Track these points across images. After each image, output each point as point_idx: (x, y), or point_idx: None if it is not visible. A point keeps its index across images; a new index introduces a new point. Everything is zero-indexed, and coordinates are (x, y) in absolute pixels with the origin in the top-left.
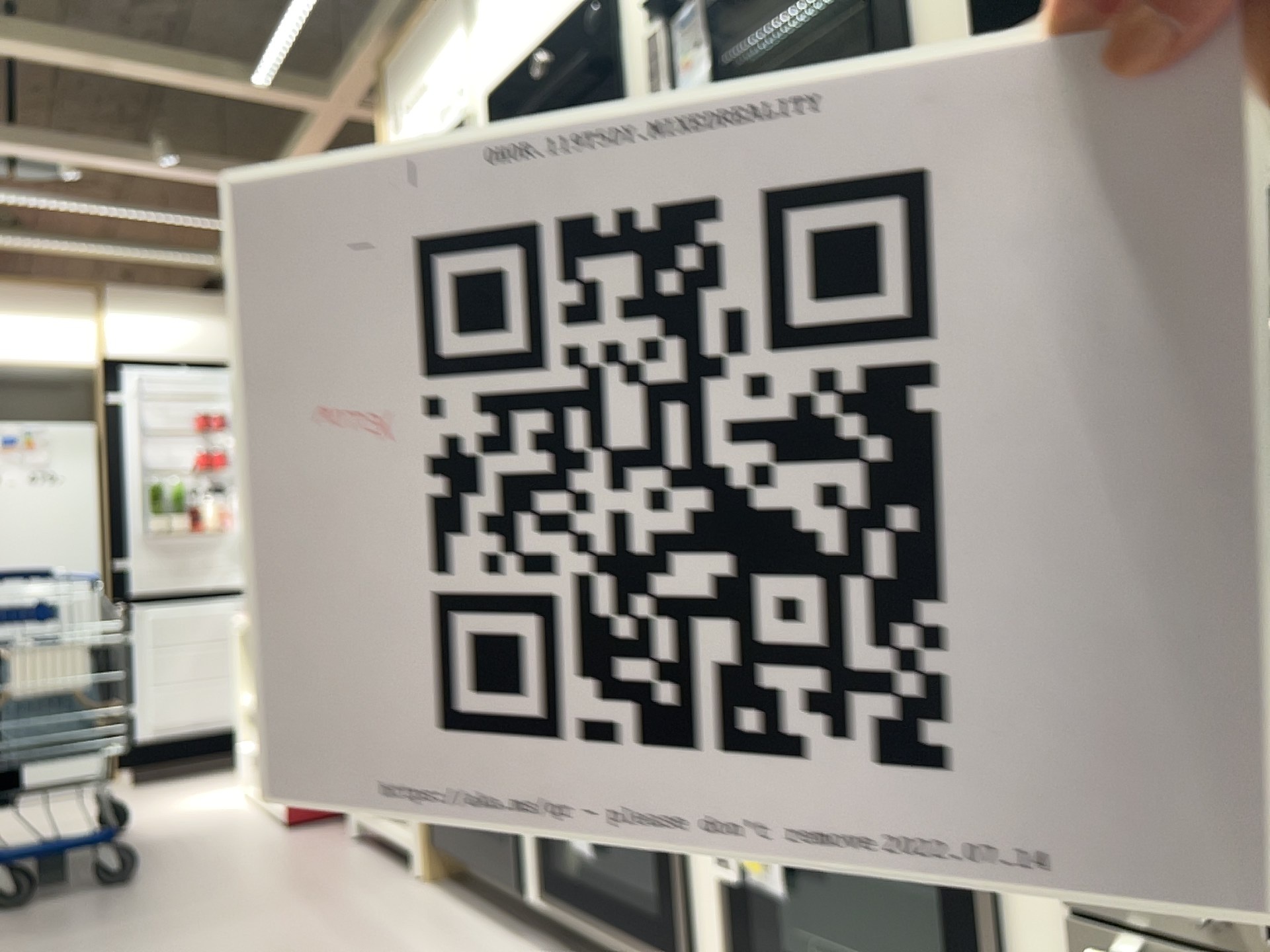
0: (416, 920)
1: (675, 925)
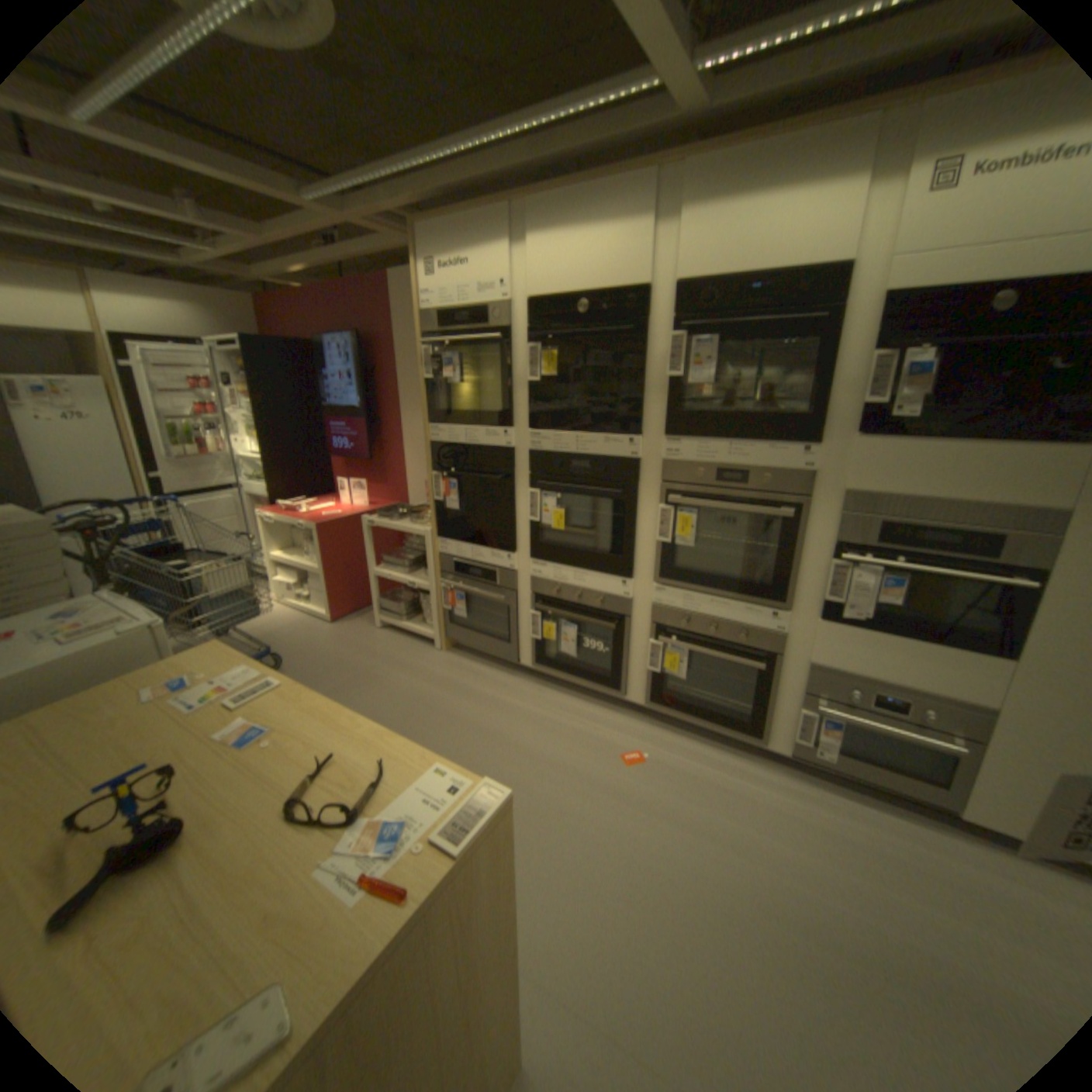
0: (461, 674)
1: (618, 681)
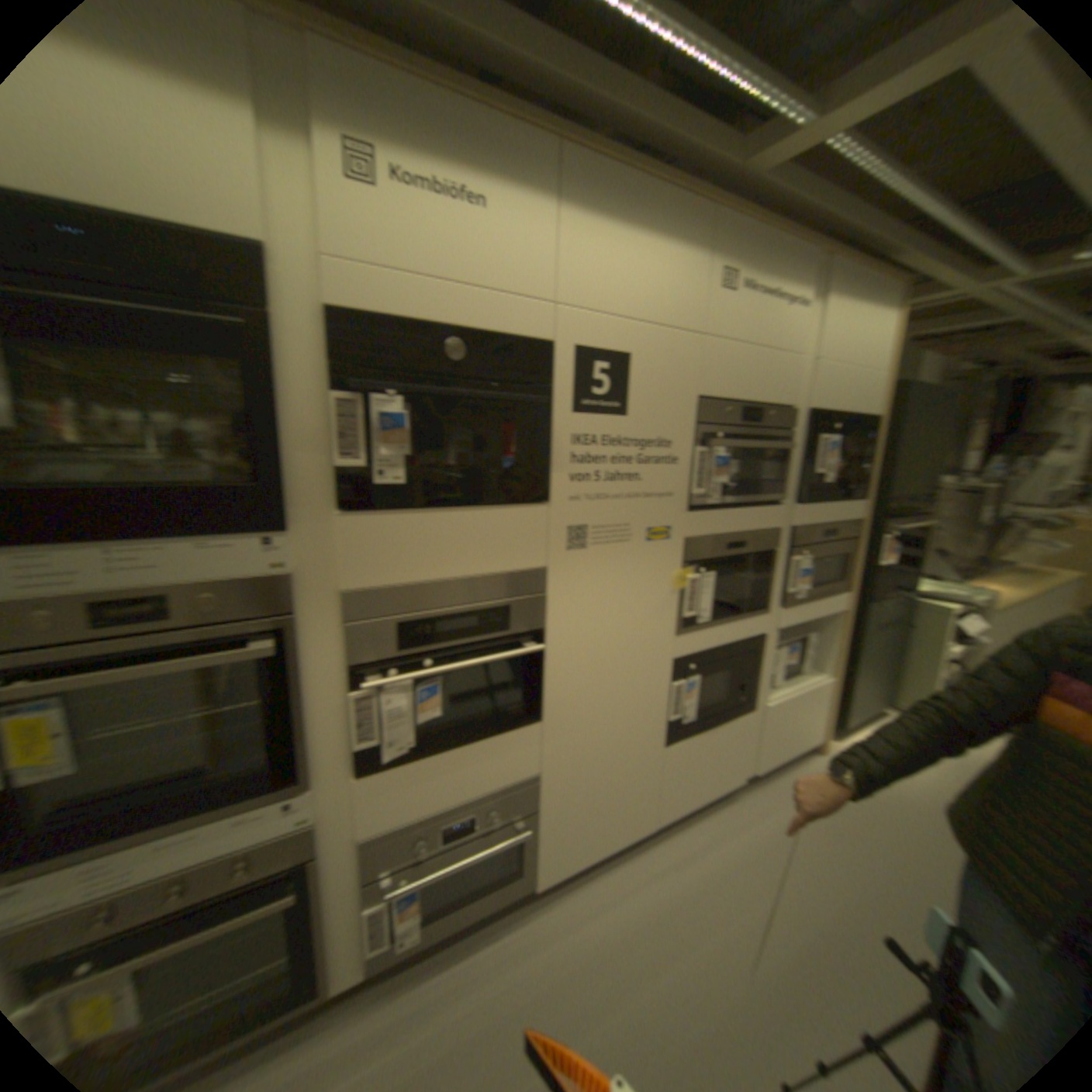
0: None
1: None
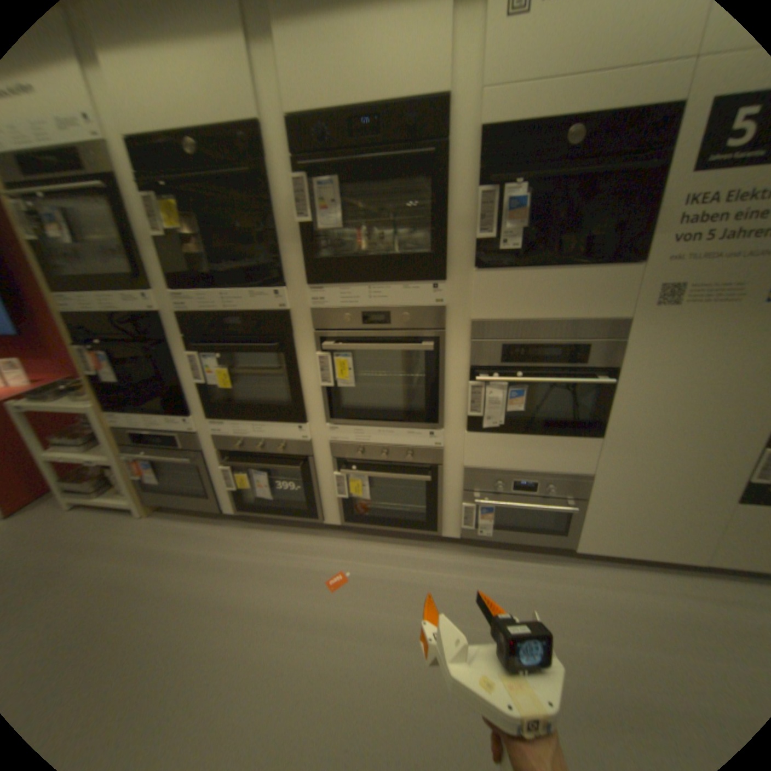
0: (161, 539)
1: (313, 511)
